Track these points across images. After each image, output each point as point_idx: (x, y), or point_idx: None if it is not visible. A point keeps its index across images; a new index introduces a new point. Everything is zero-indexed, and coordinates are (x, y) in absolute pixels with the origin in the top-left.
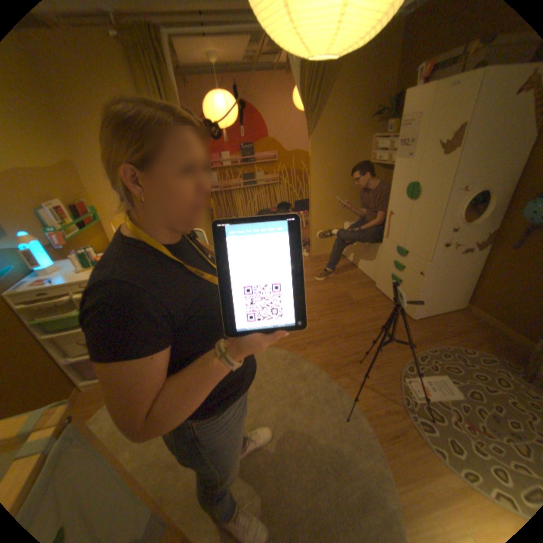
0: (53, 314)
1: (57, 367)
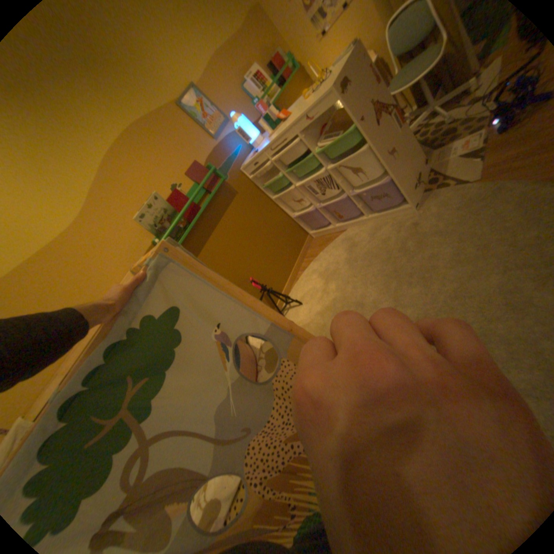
0: (272, 177)
1: (292, 218)
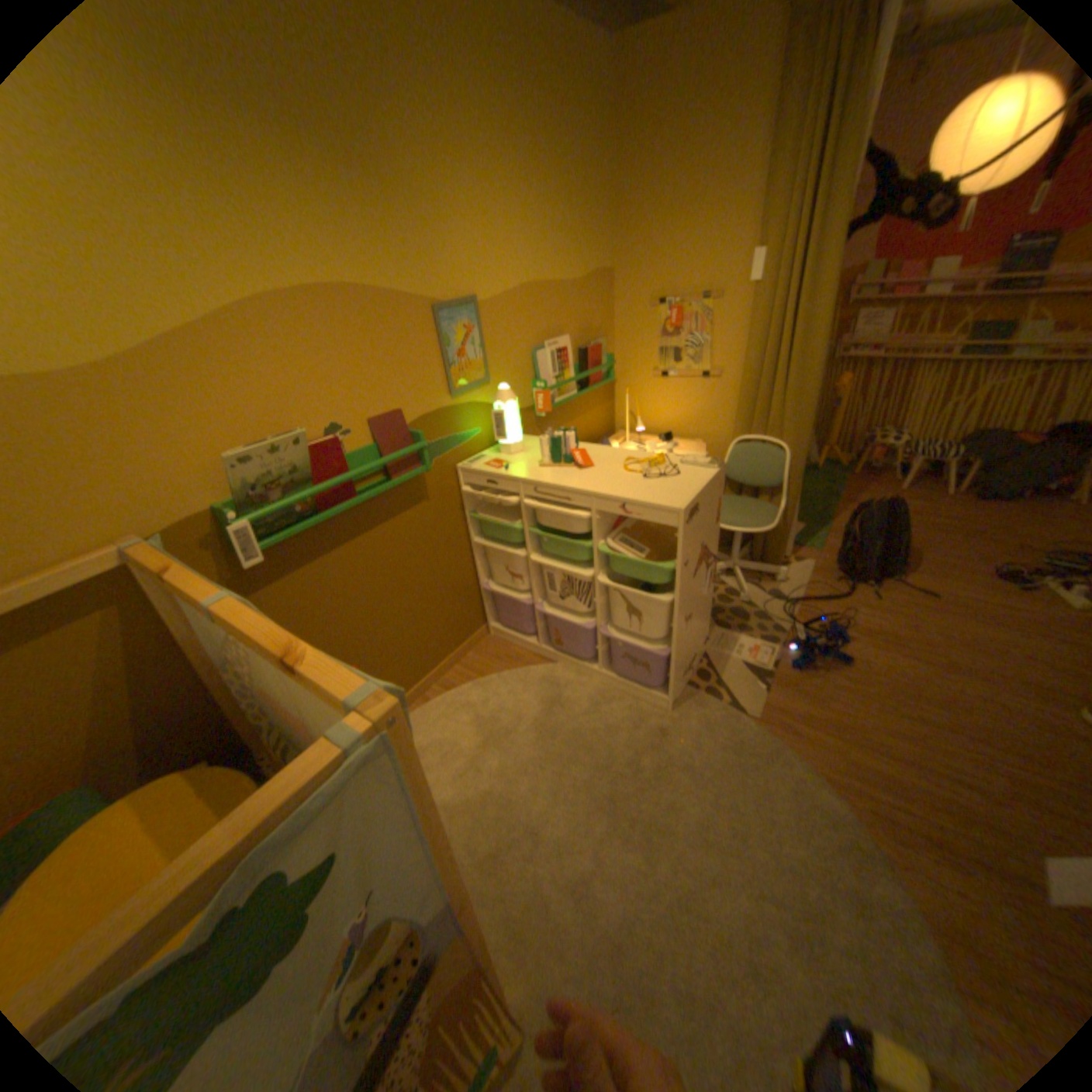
0: (496, 514)
1: (478, 586)
